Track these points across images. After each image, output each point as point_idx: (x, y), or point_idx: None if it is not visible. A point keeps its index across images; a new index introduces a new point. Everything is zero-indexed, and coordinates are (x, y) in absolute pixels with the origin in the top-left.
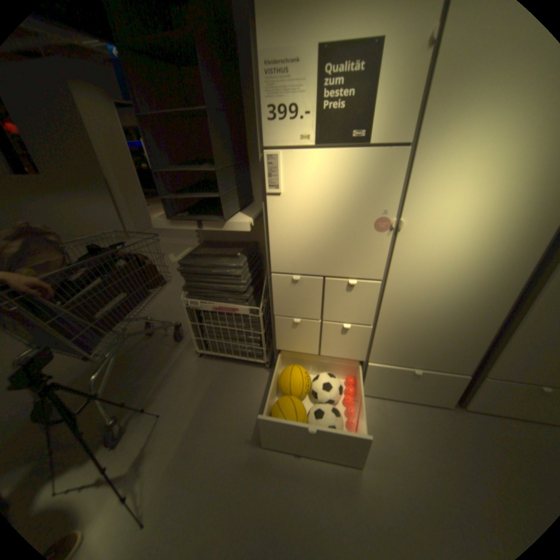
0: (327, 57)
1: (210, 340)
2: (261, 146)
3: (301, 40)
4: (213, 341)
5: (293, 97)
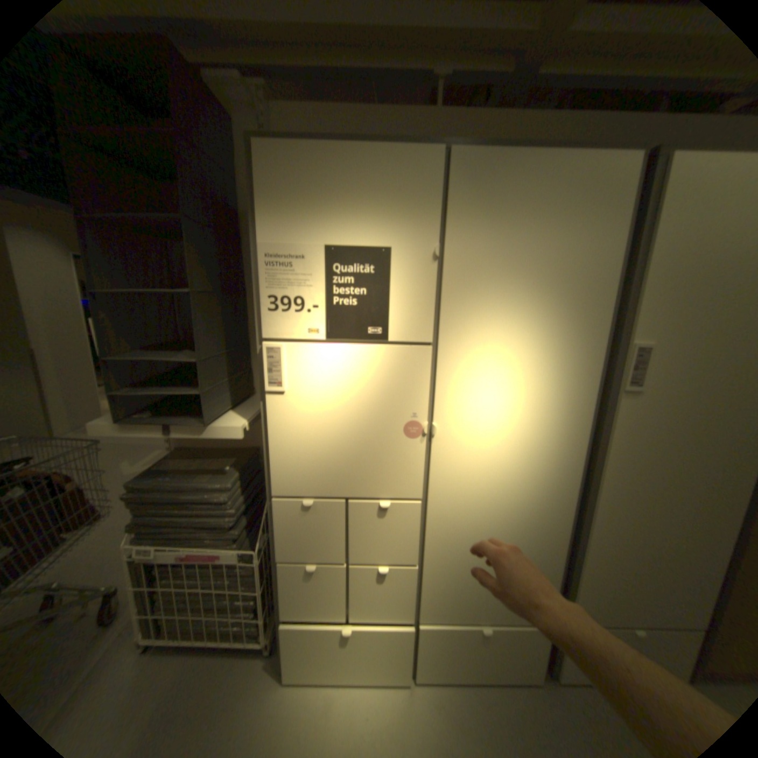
0: (334, 259)
1: (165, 618)
2: (260, 338)
3: (306, 241)
4: (172, 618)
5: (299, 291)
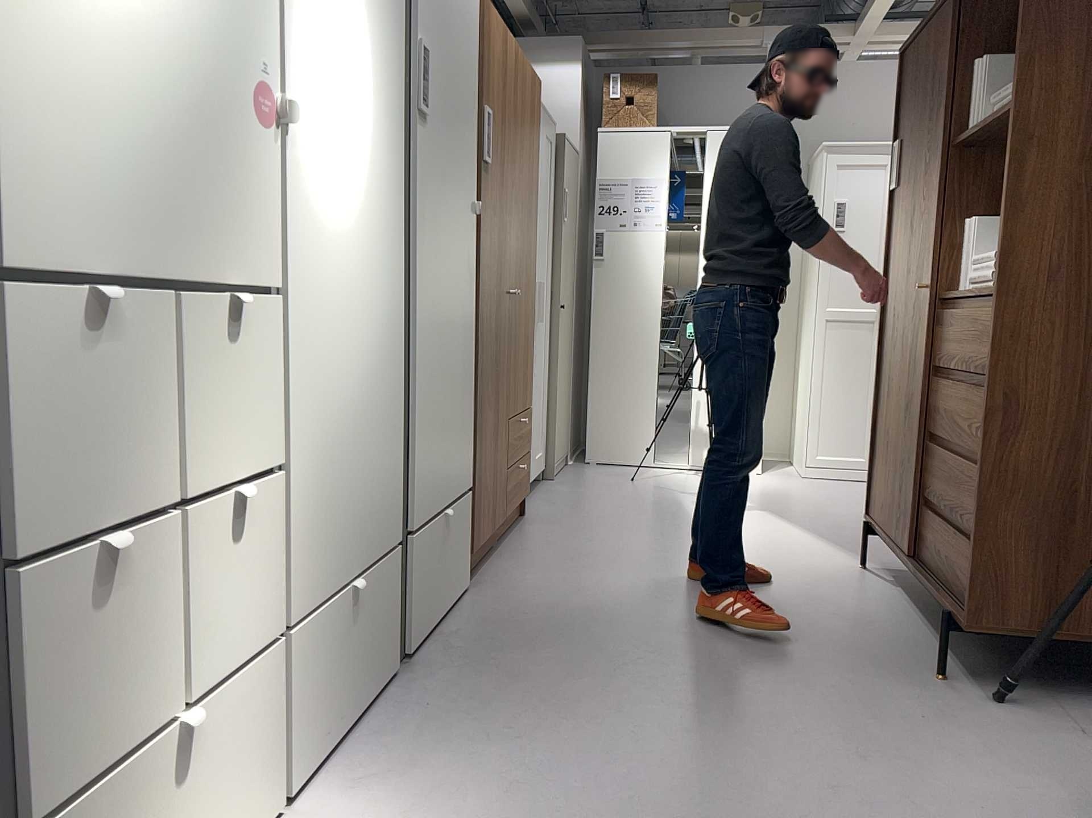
0: None
1: None
2: None
3: None
4: None
5: None
